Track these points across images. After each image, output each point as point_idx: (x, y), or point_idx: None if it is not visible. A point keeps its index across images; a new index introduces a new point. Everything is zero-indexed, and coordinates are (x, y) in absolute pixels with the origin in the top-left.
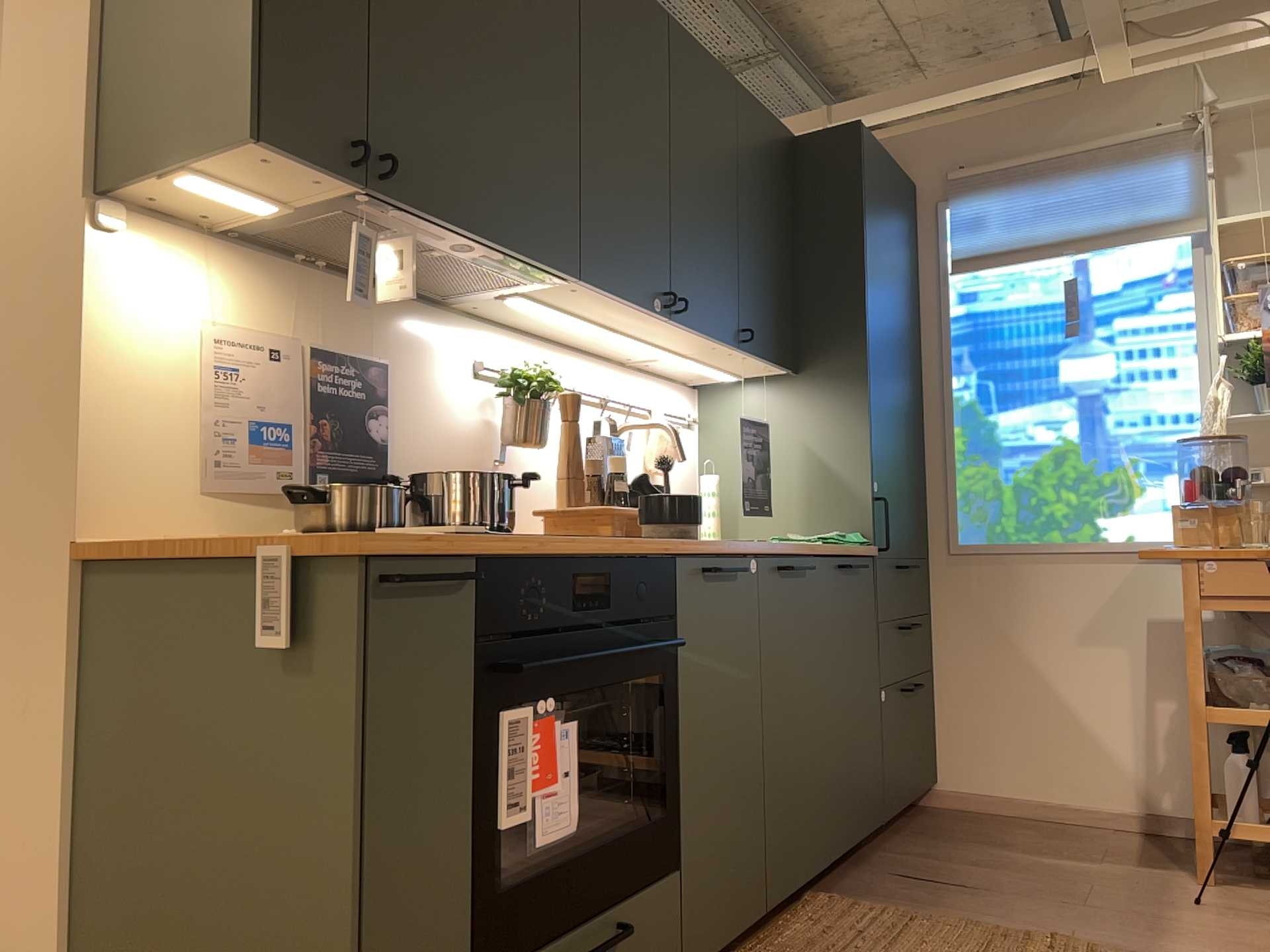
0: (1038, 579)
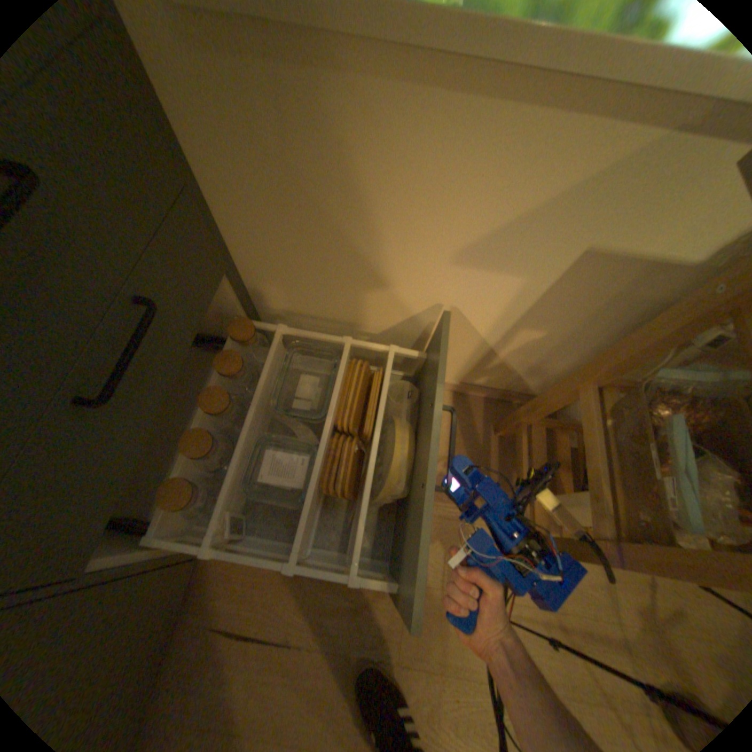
0: (417, 133)
